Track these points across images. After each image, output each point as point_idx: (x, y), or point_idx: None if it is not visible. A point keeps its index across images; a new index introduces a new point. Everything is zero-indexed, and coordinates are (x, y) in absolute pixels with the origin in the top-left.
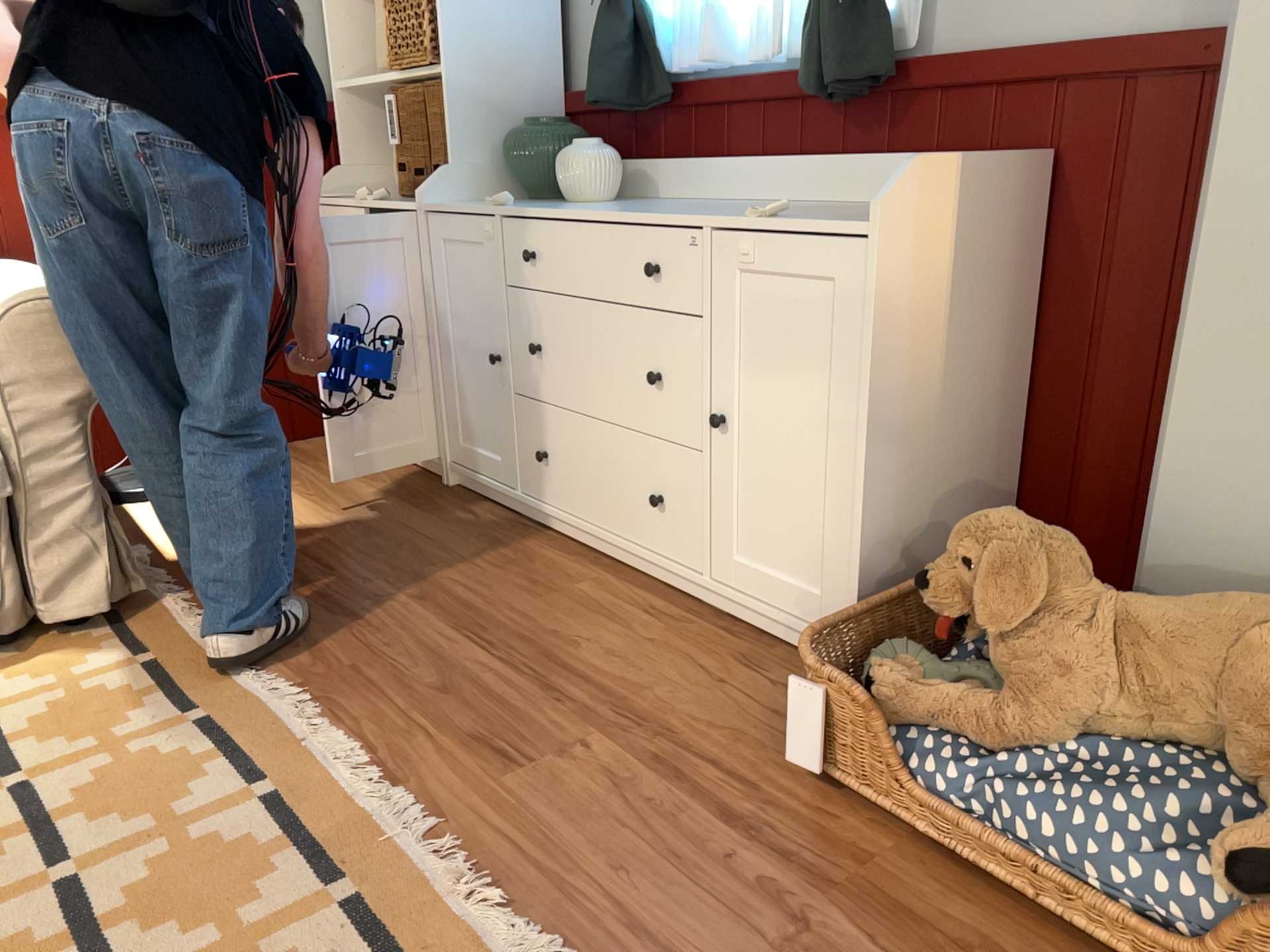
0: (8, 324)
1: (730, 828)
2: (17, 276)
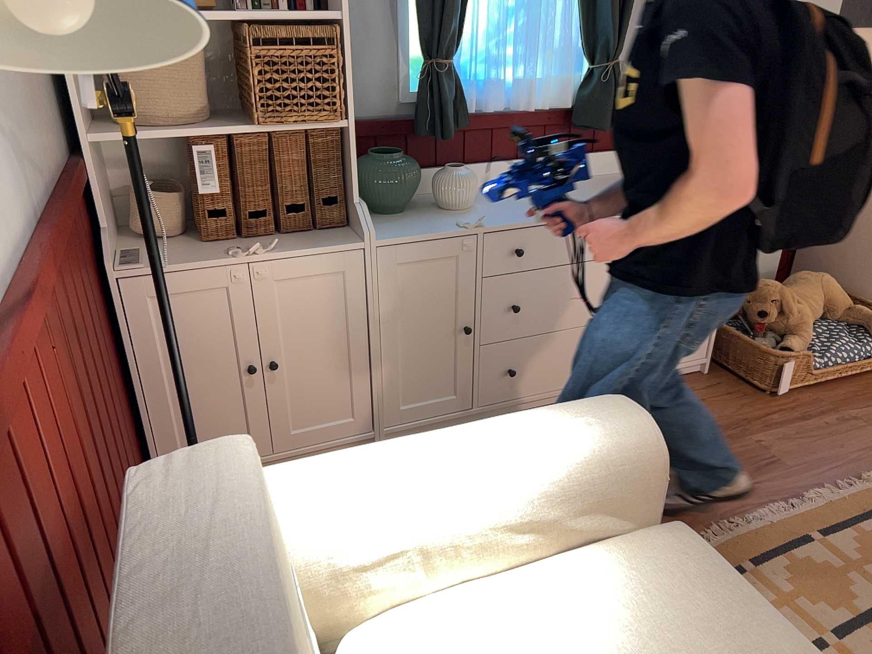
0: (651, 446)
1: (809, 420)
2: (415, 459)
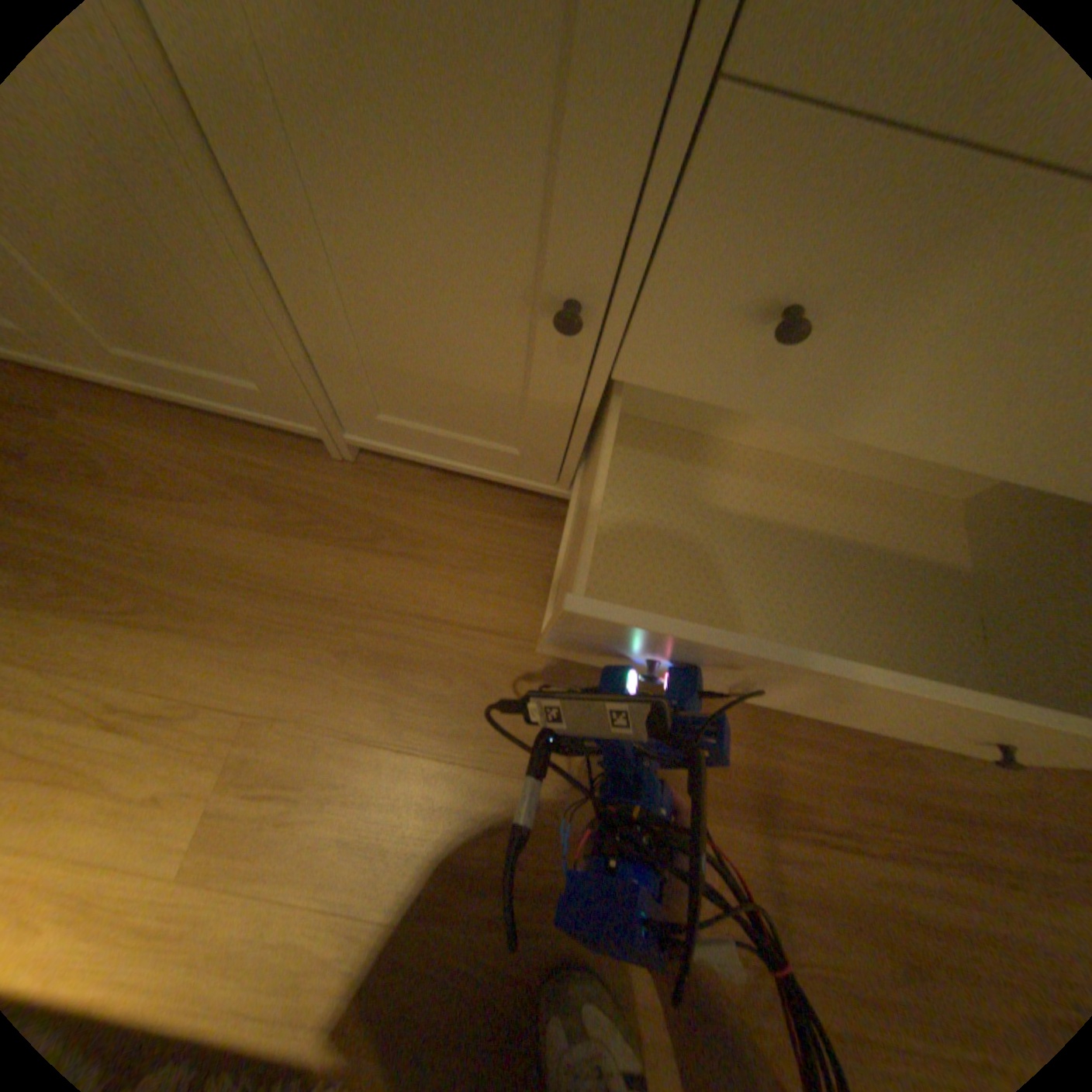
0: None
1: None
2: None
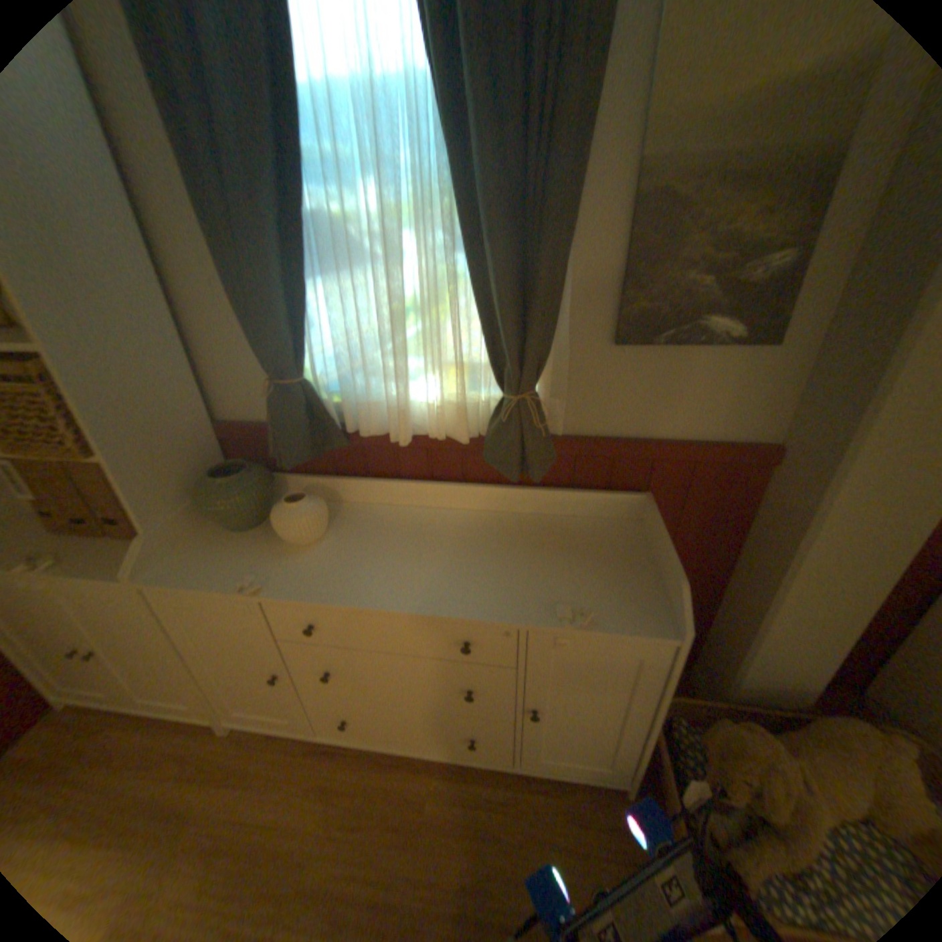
0: None
1: None
2: None
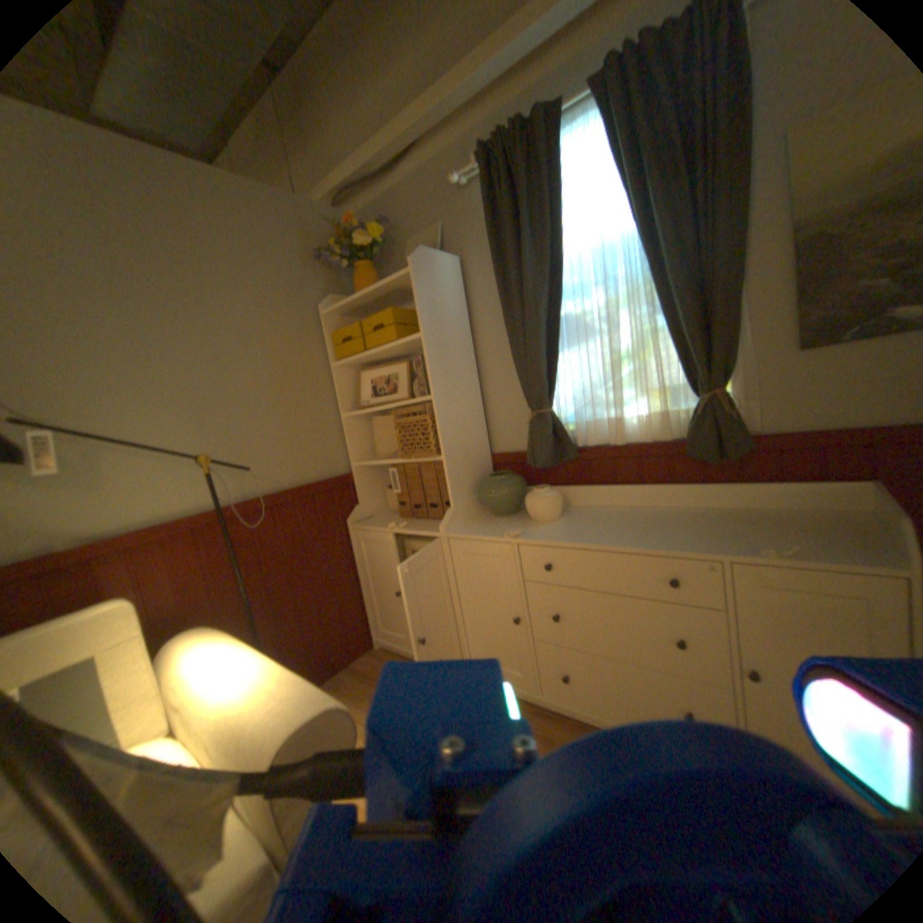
0: (277, 762)
1: None
2: (224, 665)
